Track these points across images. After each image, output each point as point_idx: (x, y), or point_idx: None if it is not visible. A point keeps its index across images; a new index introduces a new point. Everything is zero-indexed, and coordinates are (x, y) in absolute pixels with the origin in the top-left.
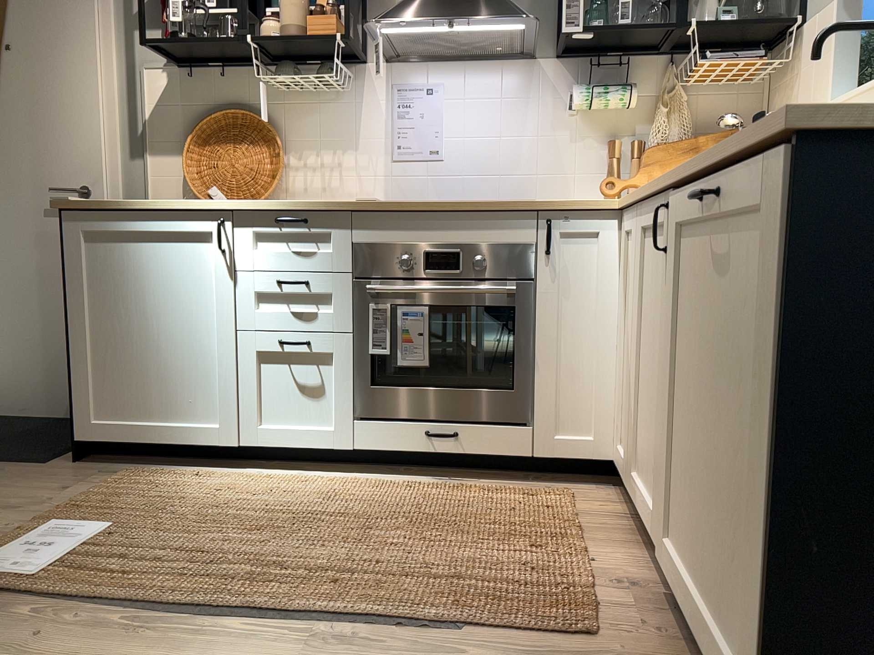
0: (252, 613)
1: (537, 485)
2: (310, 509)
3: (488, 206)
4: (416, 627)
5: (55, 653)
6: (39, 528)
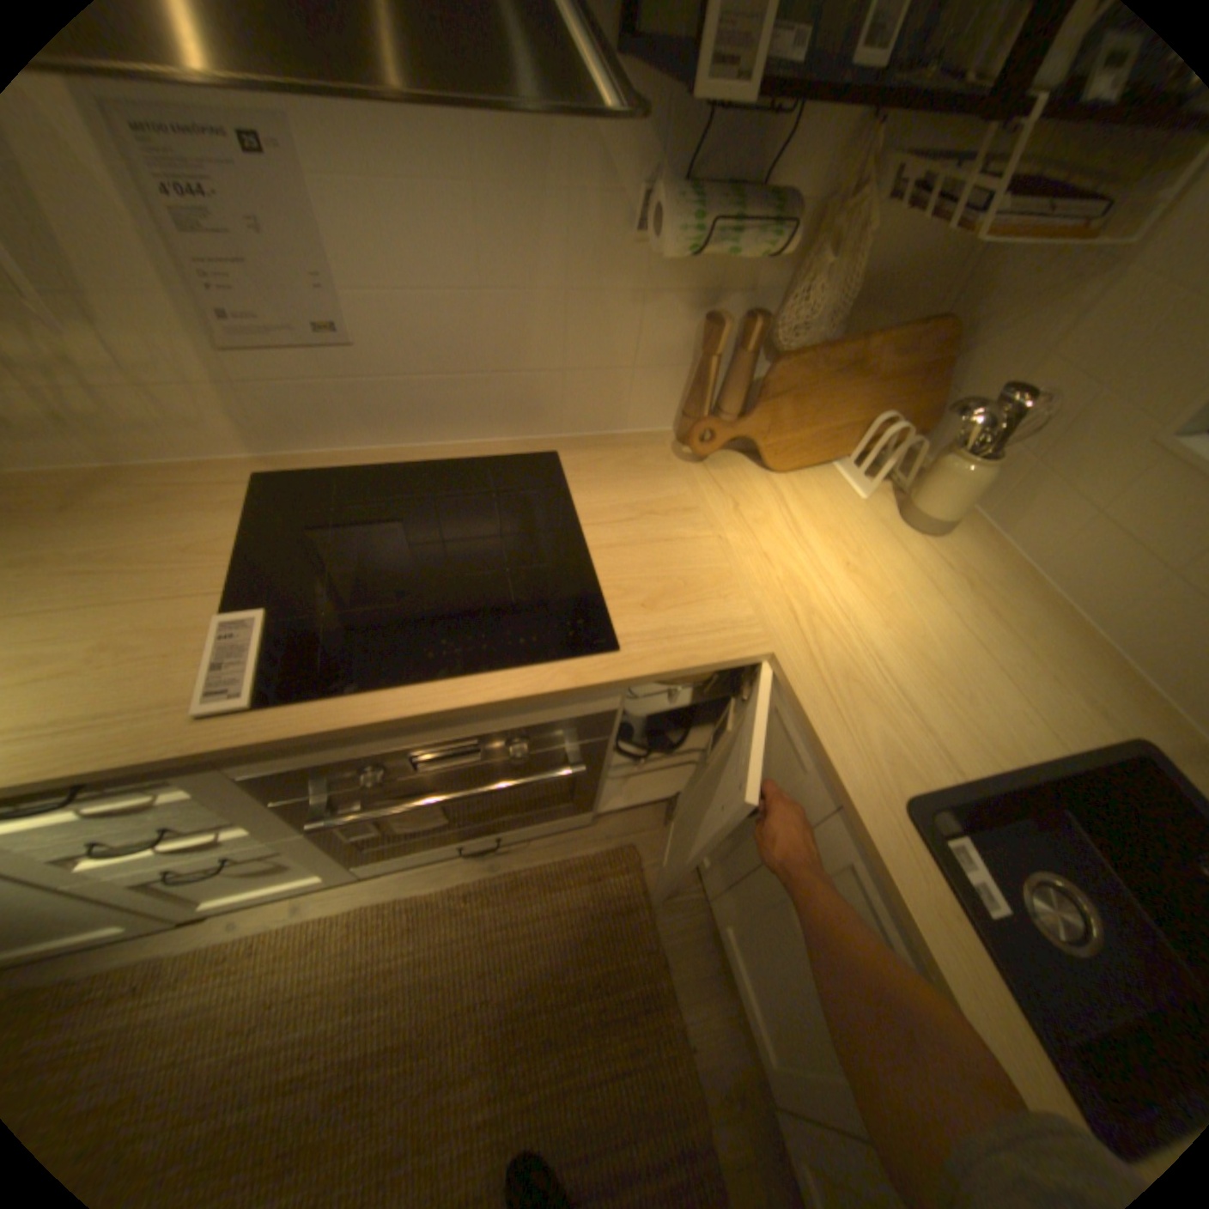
0: None
1: (591, 832)
2: (336, 1047)
3: (527, 700)
4: None
5: None
6: None
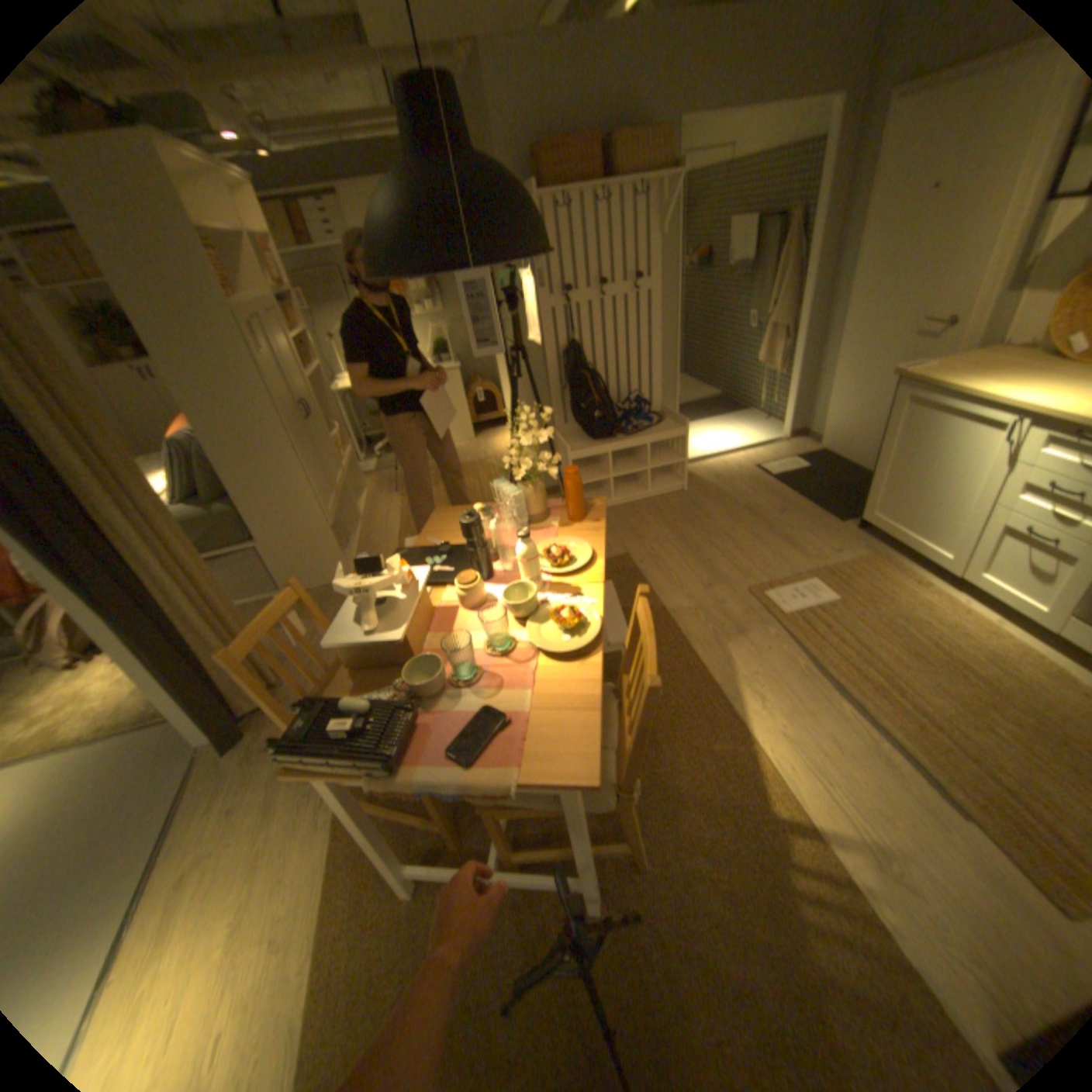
0: (860, 705)
1: None
2: (968, 660)
3: None
4: (939, 788)
5: (772, 659)
6: (808, 578)
